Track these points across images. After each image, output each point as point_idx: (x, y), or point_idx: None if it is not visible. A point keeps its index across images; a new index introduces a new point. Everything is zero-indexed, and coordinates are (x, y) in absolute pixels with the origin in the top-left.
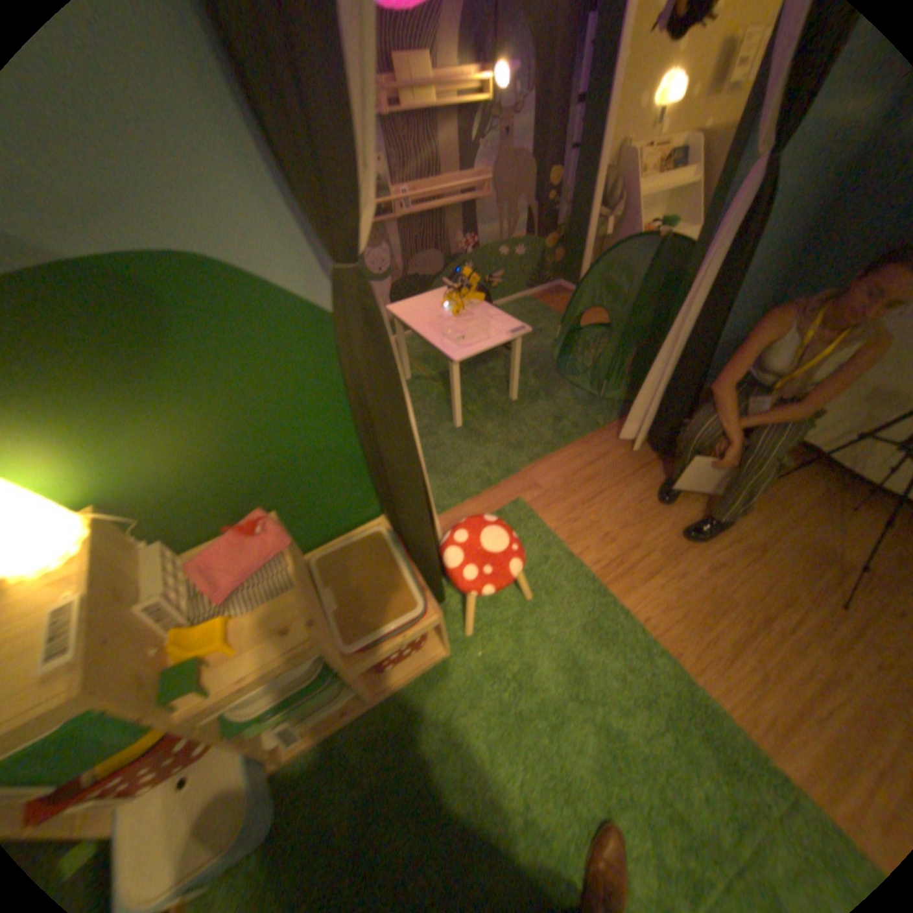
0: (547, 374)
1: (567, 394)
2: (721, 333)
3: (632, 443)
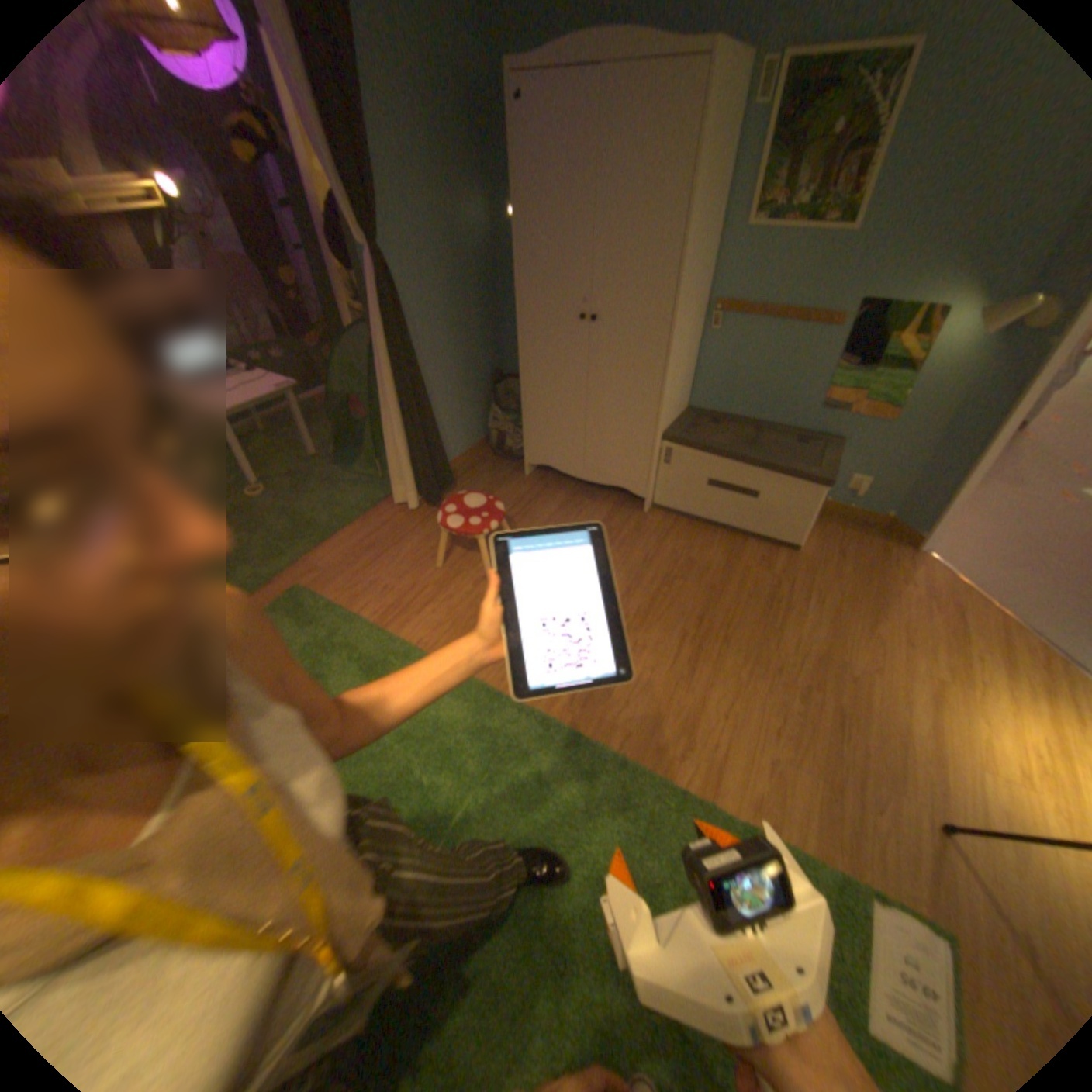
0: (327, 467)
1: (348, 480)
2: (424, 388)
3: (406, 504)
